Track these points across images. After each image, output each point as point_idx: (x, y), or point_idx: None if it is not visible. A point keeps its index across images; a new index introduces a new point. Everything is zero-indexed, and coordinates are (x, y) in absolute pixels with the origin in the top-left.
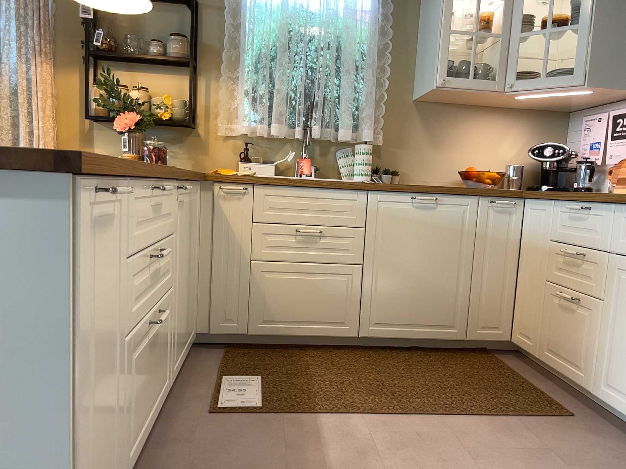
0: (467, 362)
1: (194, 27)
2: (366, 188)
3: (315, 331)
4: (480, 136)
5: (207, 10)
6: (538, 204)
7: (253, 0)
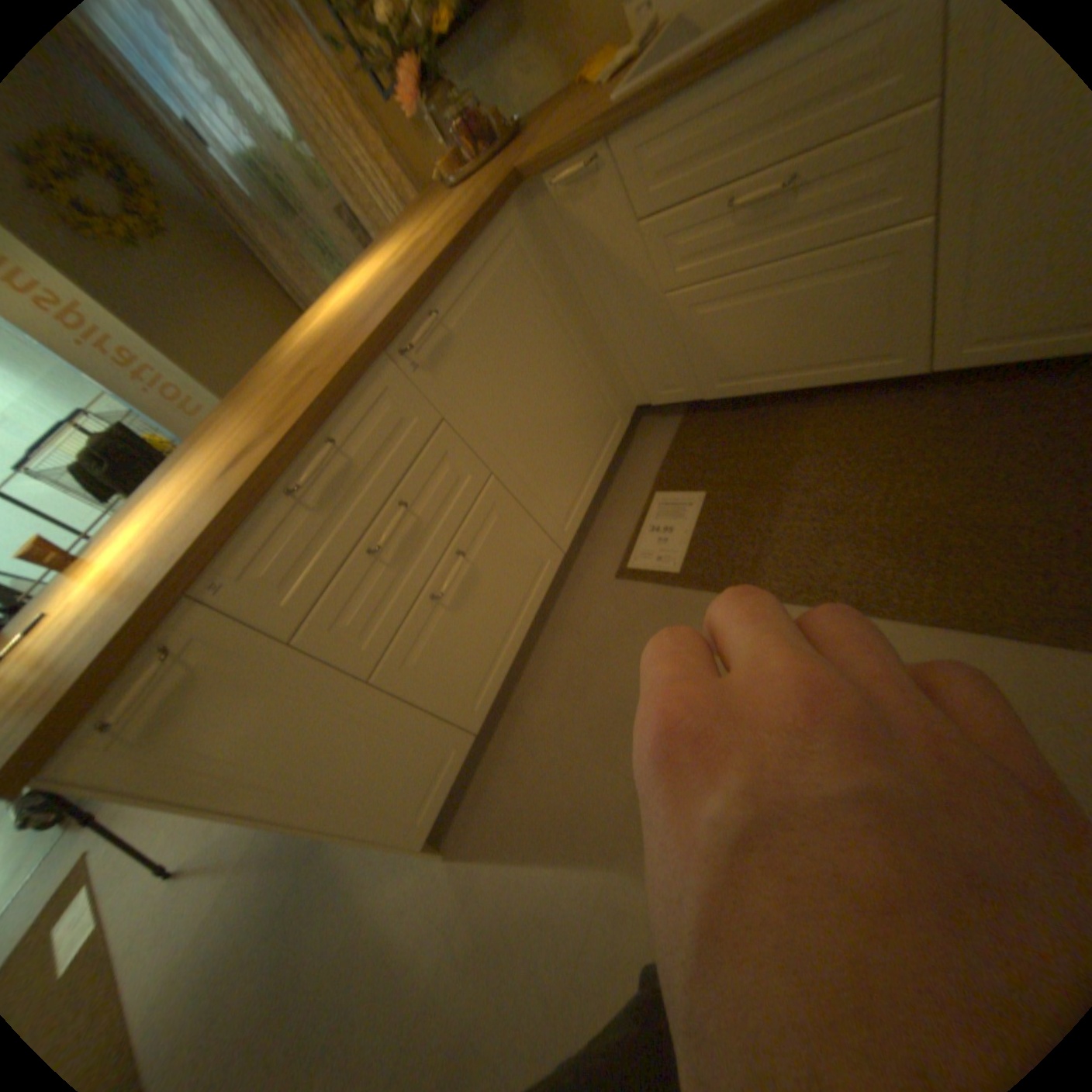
0: None
1: None
2: None
3: (825, 378)
4: None
5: None
6: None
7: None
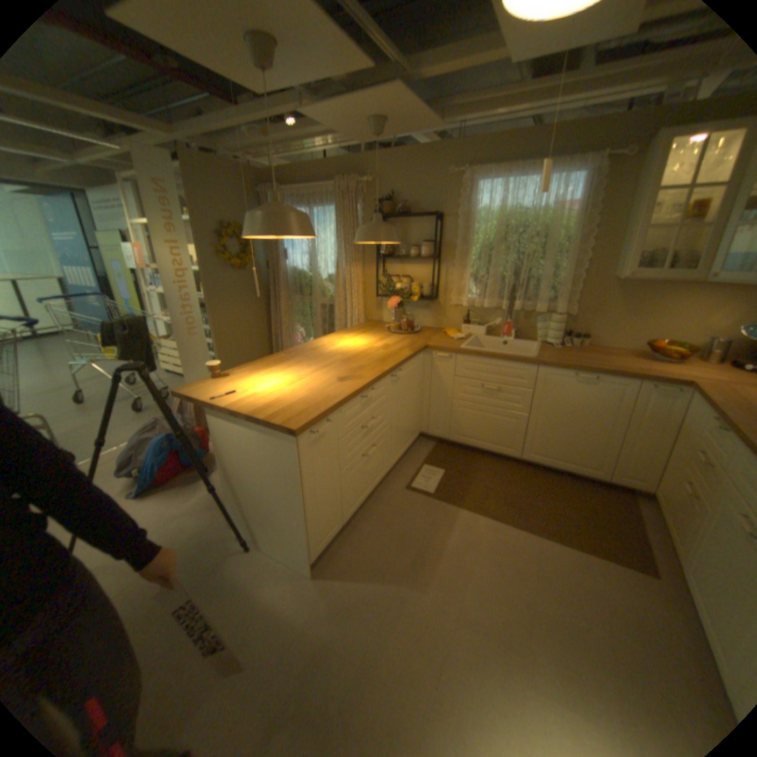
0: (603, 499)
1: (435, 236)
2: (536, 365)
3: (491, 448)
4: (687, 308)
5: (448, 217)
6: (701, 399)
7: (478, 209)
